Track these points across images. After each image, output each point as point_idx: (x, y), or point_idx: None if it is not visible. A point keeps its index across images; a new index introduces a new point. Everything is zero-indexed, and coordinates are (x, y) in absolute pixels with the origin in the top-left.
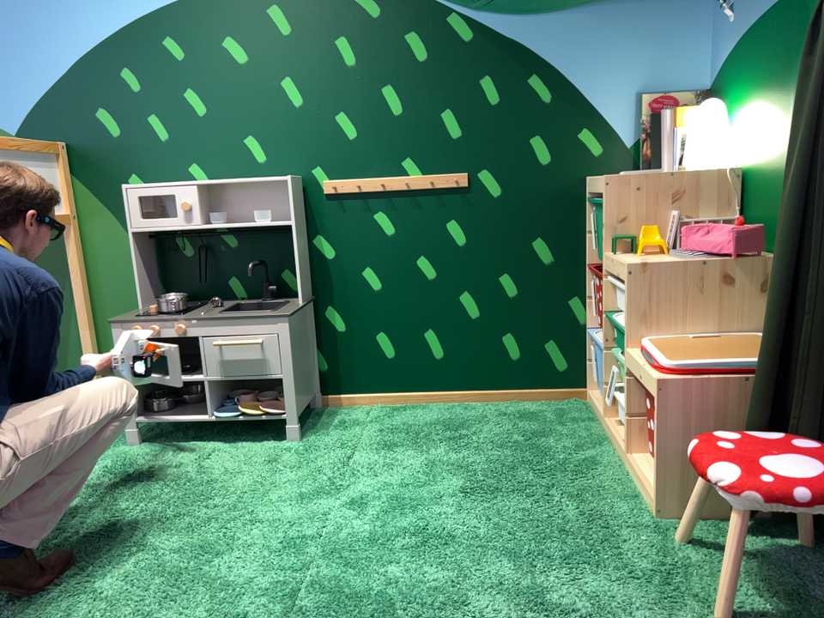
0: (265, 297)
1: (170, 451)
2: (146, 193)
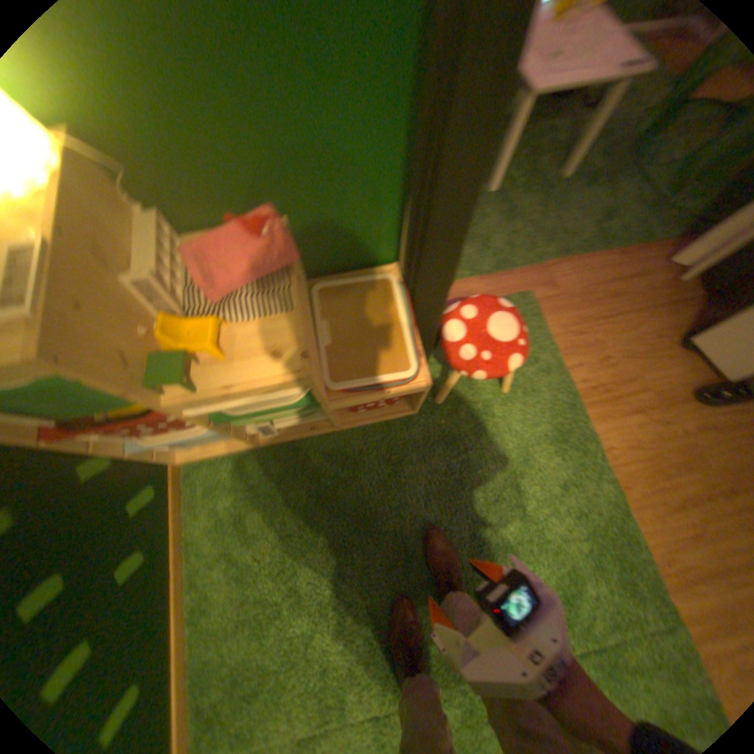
0: None
1: None
2: None
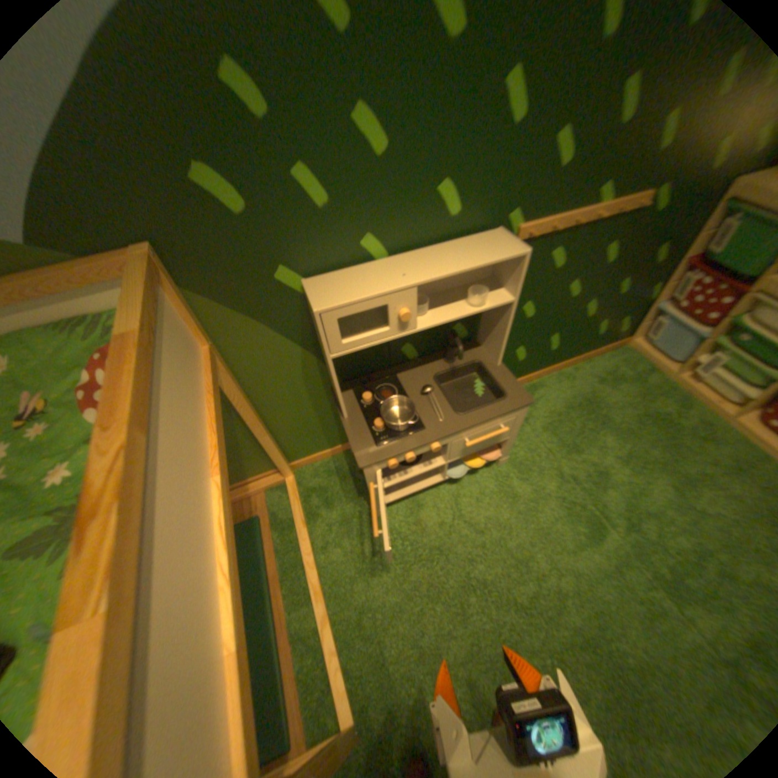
0: (452, 361)
1: (420, 512)
2: (350, 314)
